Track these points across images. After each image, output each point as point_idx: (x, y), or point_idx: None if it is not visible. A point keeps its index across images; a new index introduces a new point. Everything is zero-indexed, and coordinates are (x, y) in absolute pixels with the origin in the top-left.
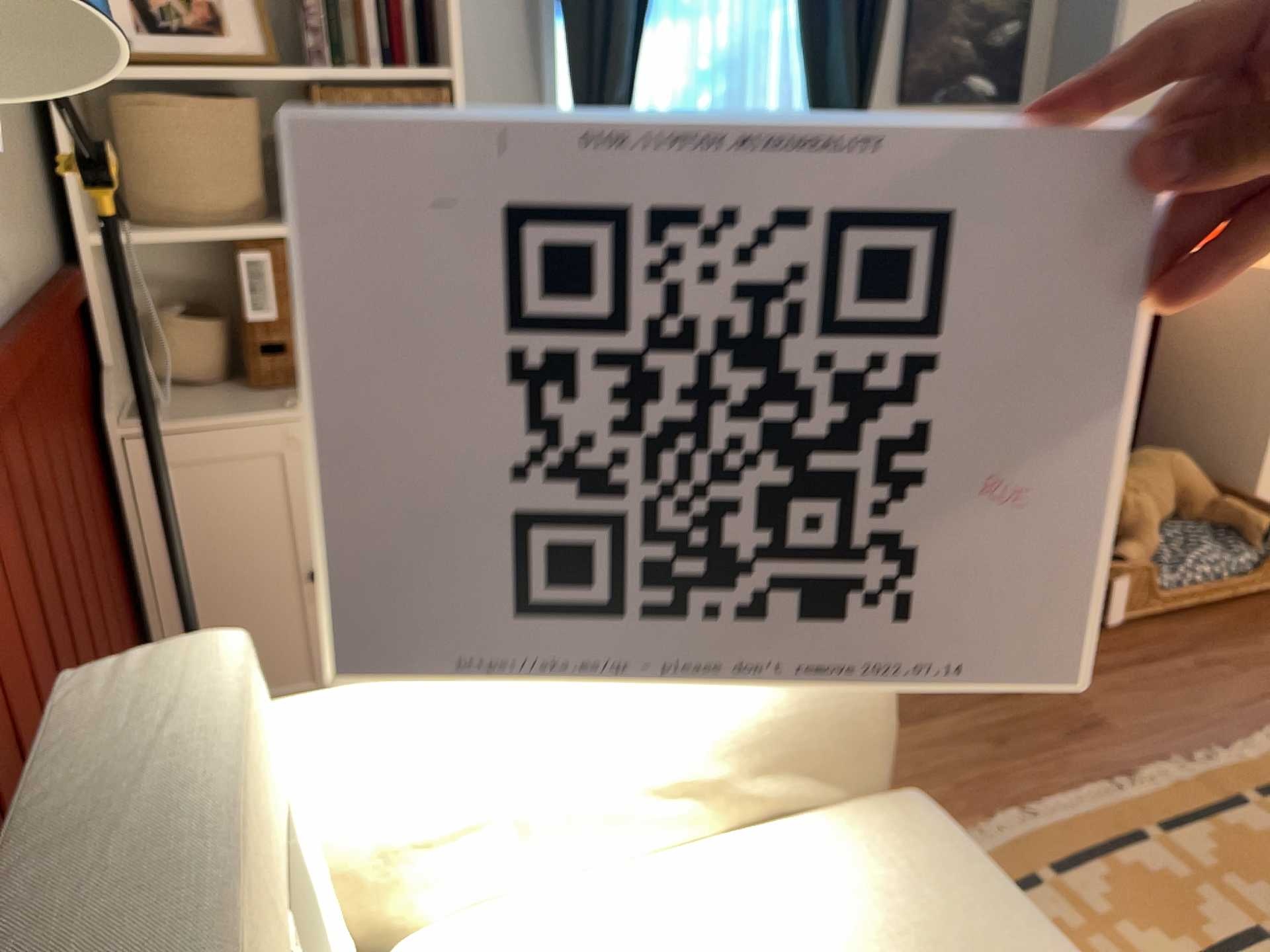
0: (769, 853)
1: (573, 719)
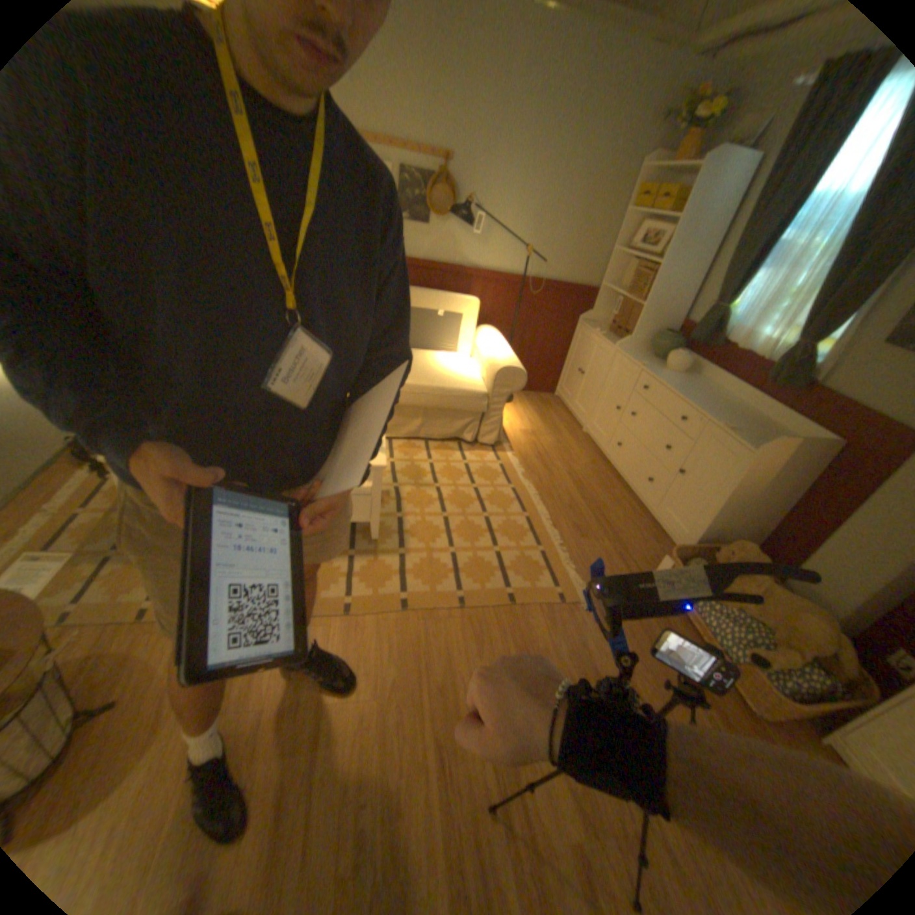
0: (474, 377)
1: (488, 347)
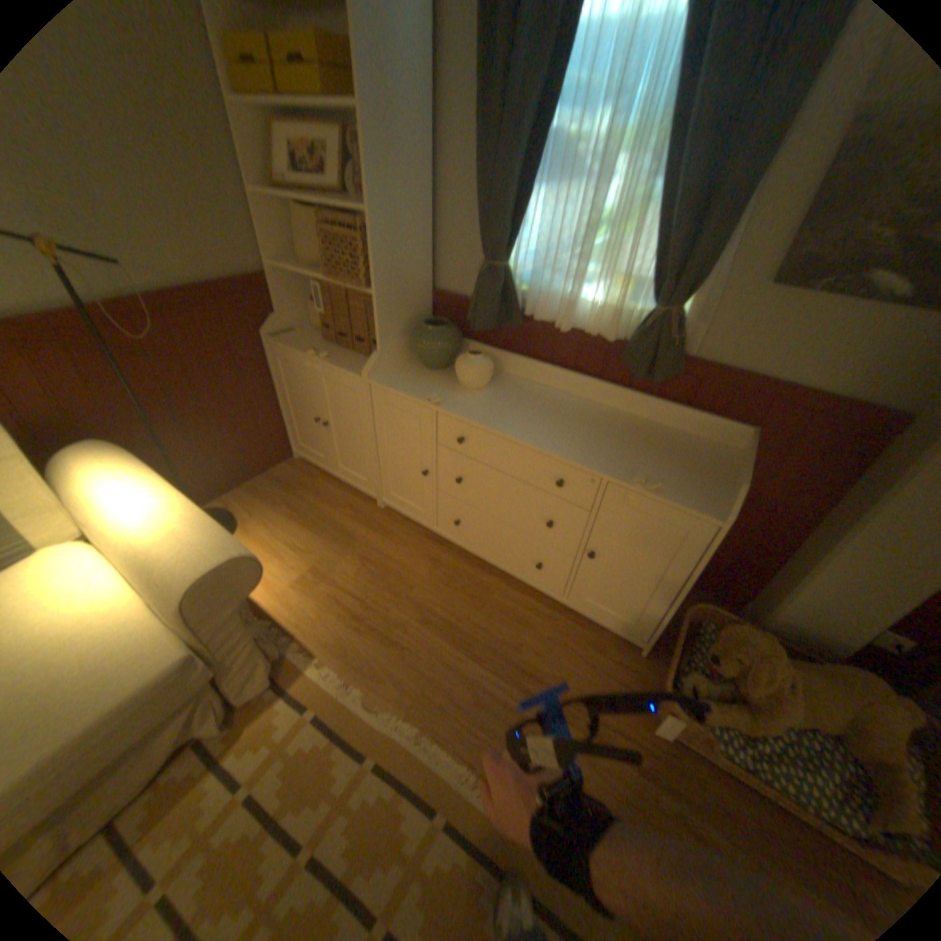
0: (125, 617)
1: (110, 518)
